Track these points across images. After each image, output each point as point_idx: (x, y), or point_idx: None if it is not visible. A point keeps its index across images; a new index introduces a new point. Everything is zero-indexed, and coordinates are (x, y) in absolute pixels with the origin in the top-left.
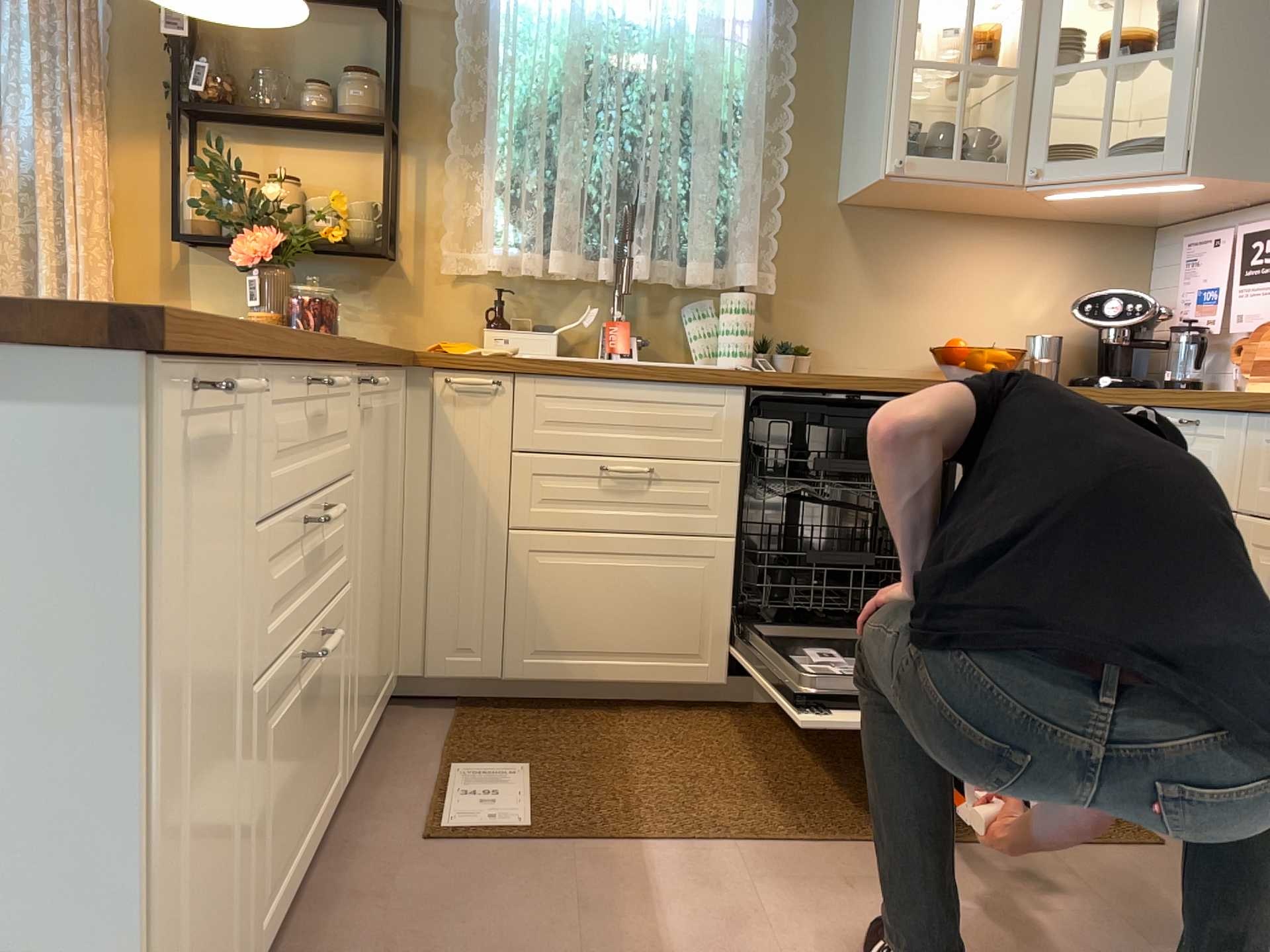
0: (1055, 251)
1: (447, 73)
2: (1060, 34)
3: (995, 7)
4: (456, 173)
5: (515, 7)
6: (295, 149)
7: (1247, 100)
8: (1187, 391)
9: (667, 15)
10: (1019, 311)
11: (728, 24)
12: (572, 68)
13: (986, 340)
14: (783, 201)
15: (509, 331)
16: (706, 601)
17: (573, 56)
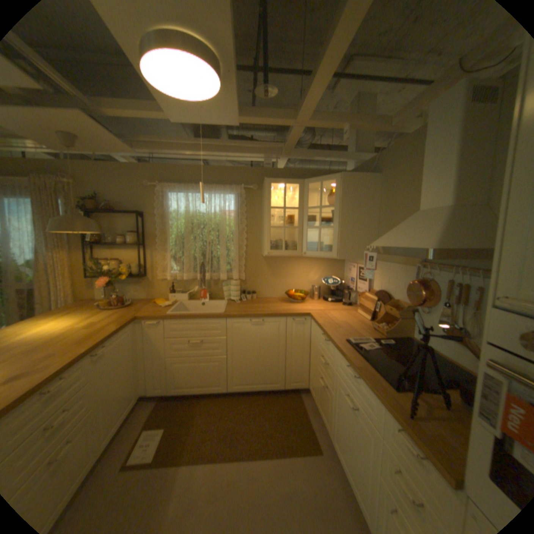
0: (318, 263)
1: (155, 228)
2: (309, 216)
3: (294, 208)
4: (159, 253)
5: (172, 211)
6: (117, 249)
7: (352, 239)
8: (347, 306)
9: (210, 212)
10: (310, 278)
11: (228, 212)
12: (186, 227)
13: (302, 286)
14: (246, 254)
15: (175, 294)
16: (219, 372)
17: (186, 224)
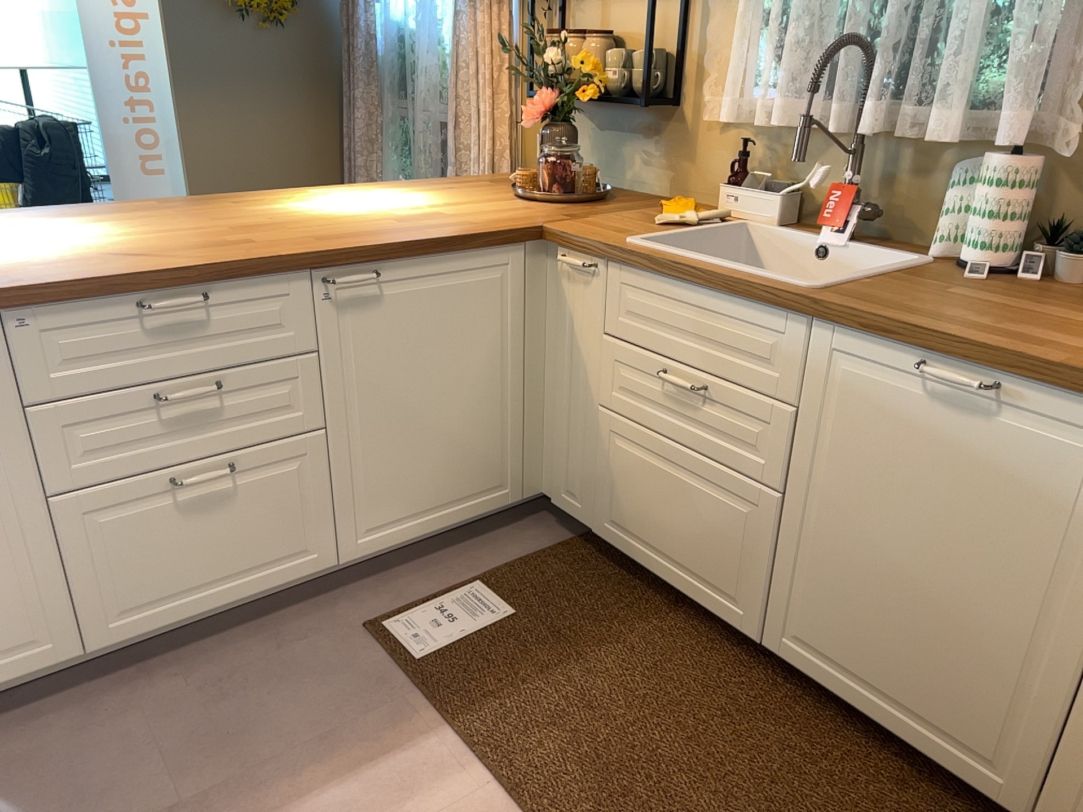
0: None
1: None
2: None
3: None
4: (723, 10)
5: None
6: None
7: None
8: None
9: None
10: None
11: None
12: None
13: None
14: None
15: (736, 190)
16: (746, 547)
17: None
